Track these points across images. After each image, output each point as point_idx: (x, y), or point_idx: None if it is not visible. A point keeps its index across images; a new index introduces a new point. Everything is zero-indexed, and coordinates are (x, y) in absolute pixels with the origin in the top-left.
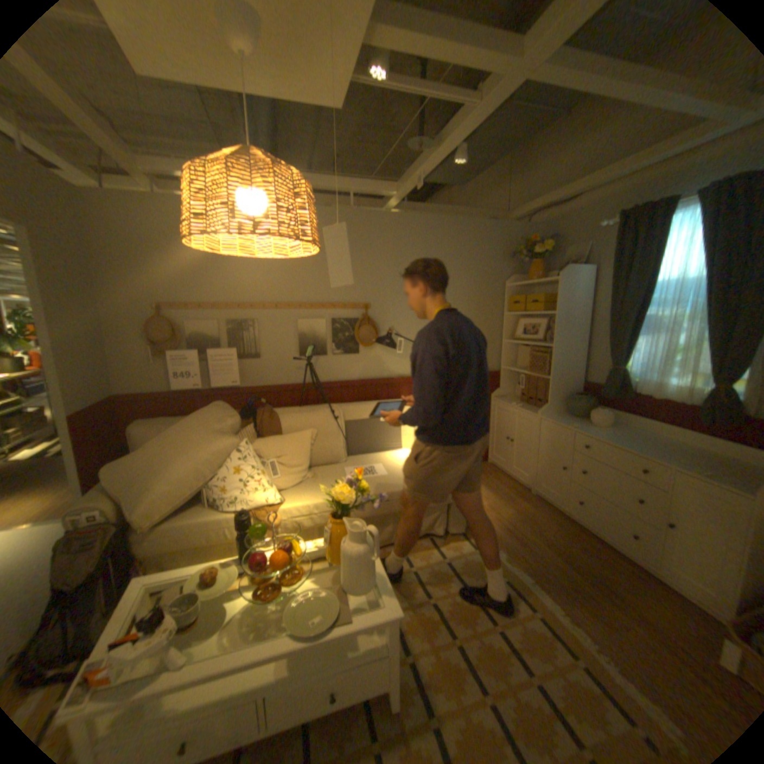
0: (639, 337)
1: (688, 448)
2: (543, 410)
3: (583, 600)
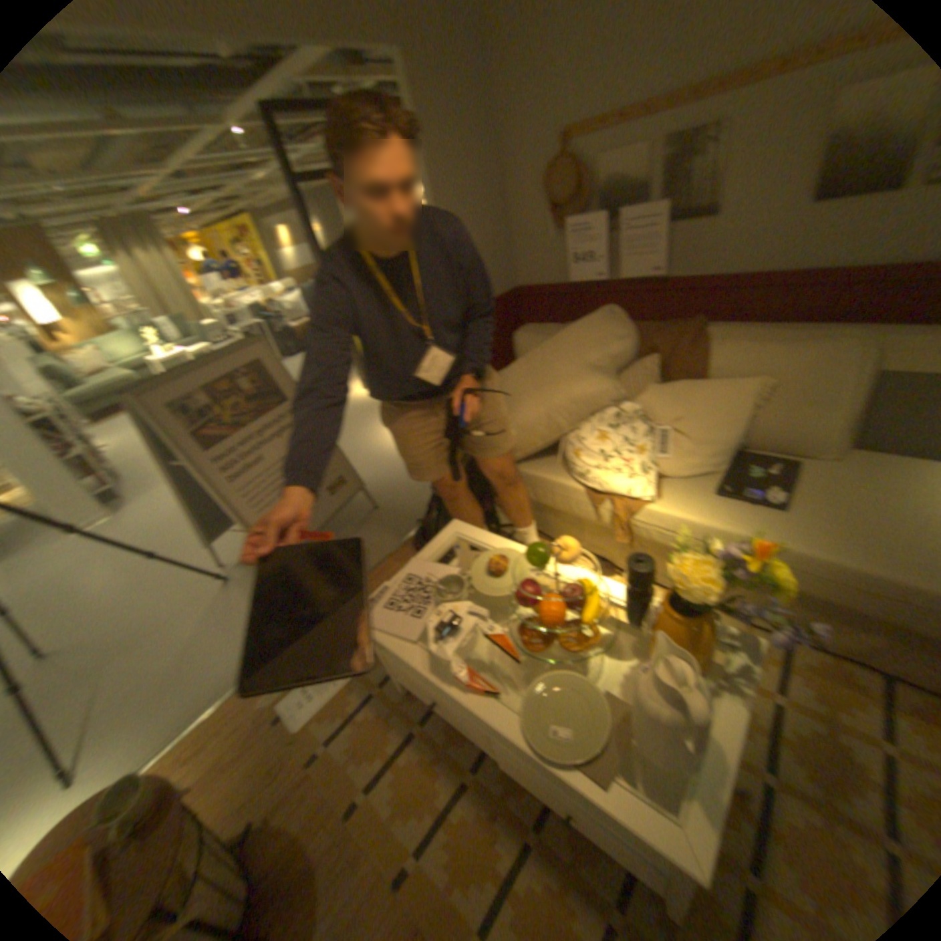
0: None
1: None
2: None
3: None
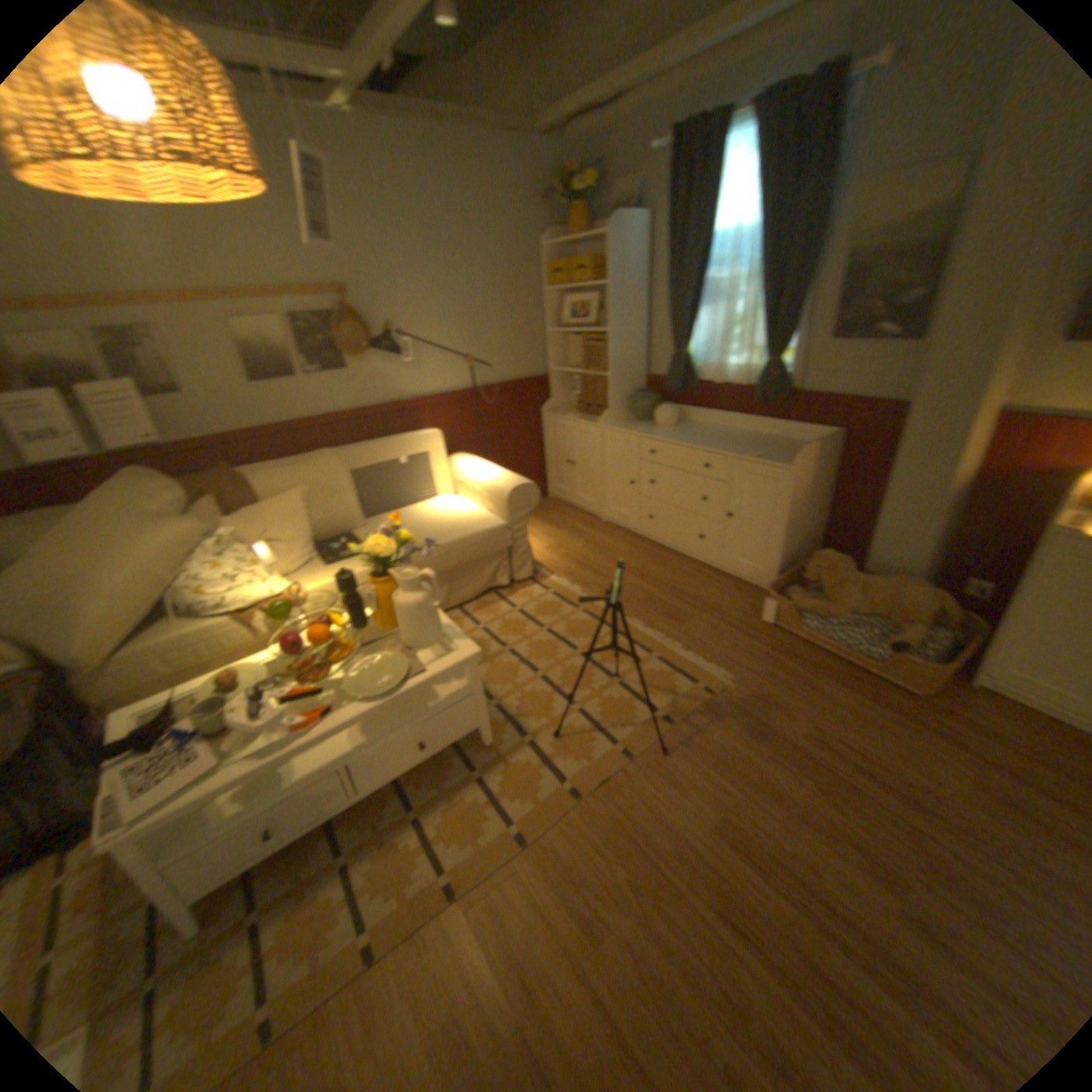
0: (697, 310)
1: (744, 435)
2: (603, 419)
3: (655, 606)
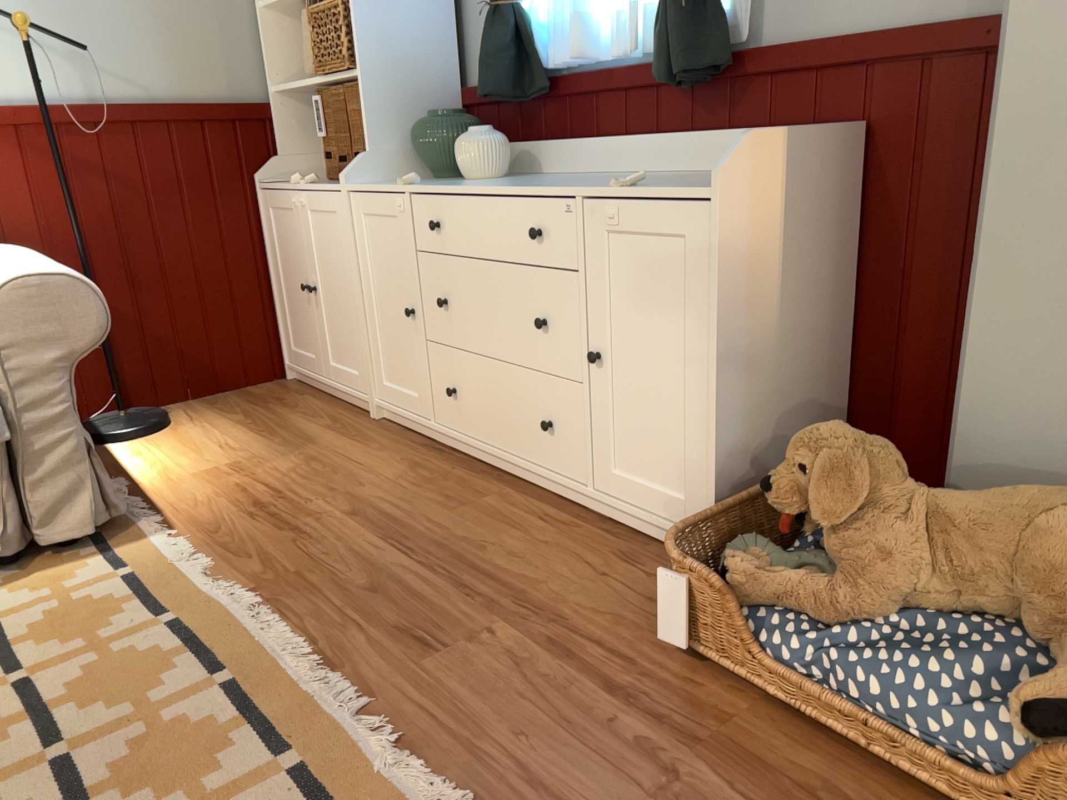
0: None
1: (646, 175)
2: (354, 170)
3: (388, 603)
